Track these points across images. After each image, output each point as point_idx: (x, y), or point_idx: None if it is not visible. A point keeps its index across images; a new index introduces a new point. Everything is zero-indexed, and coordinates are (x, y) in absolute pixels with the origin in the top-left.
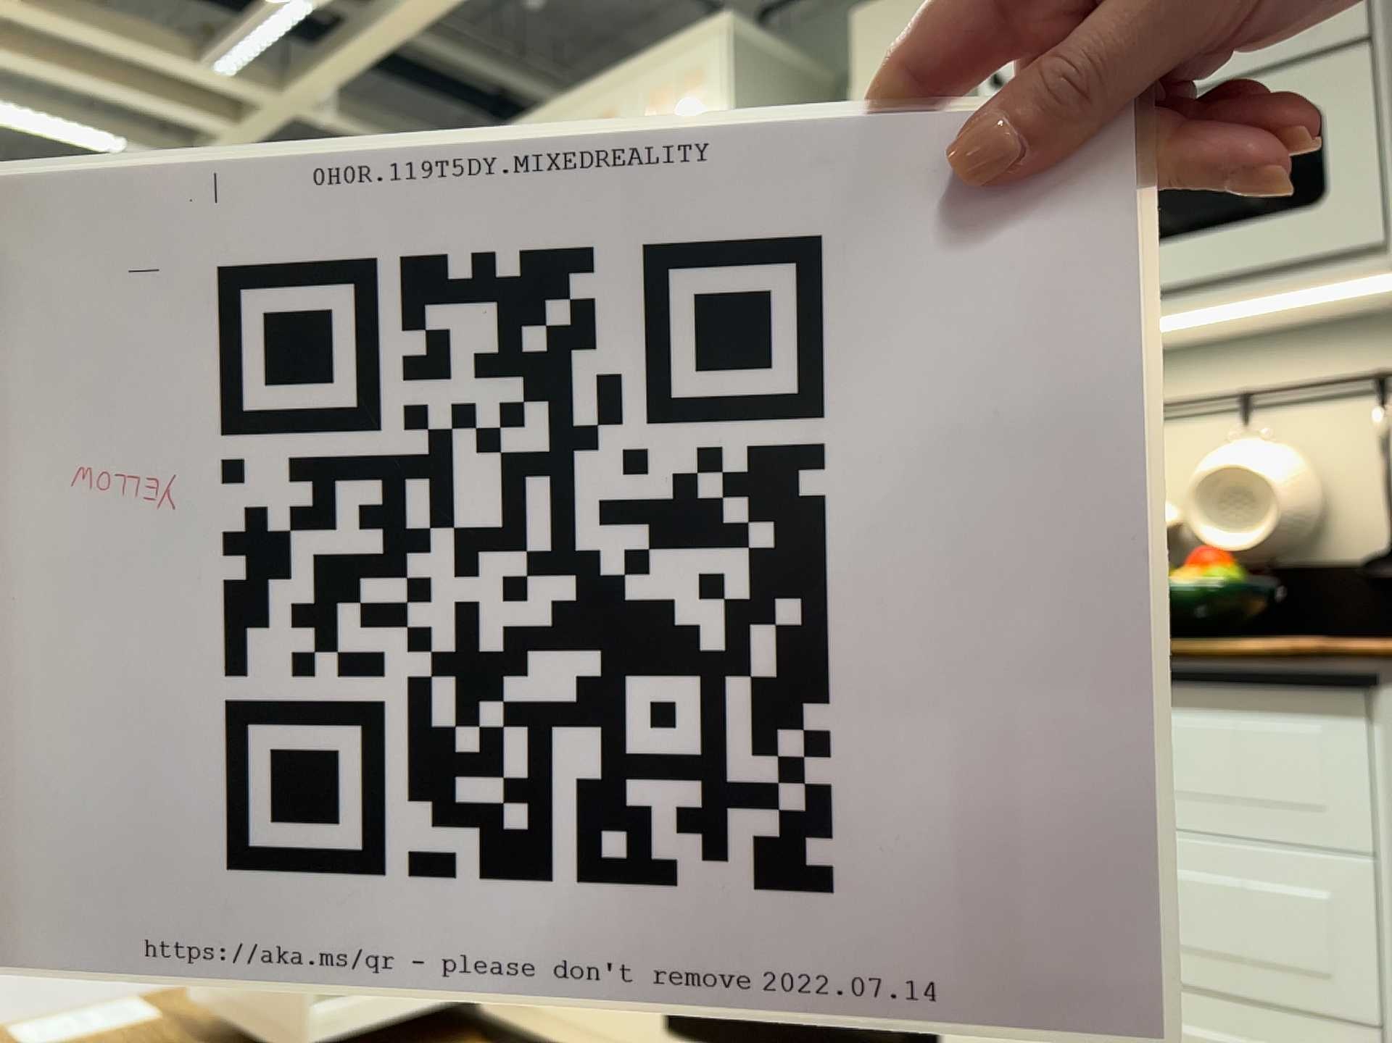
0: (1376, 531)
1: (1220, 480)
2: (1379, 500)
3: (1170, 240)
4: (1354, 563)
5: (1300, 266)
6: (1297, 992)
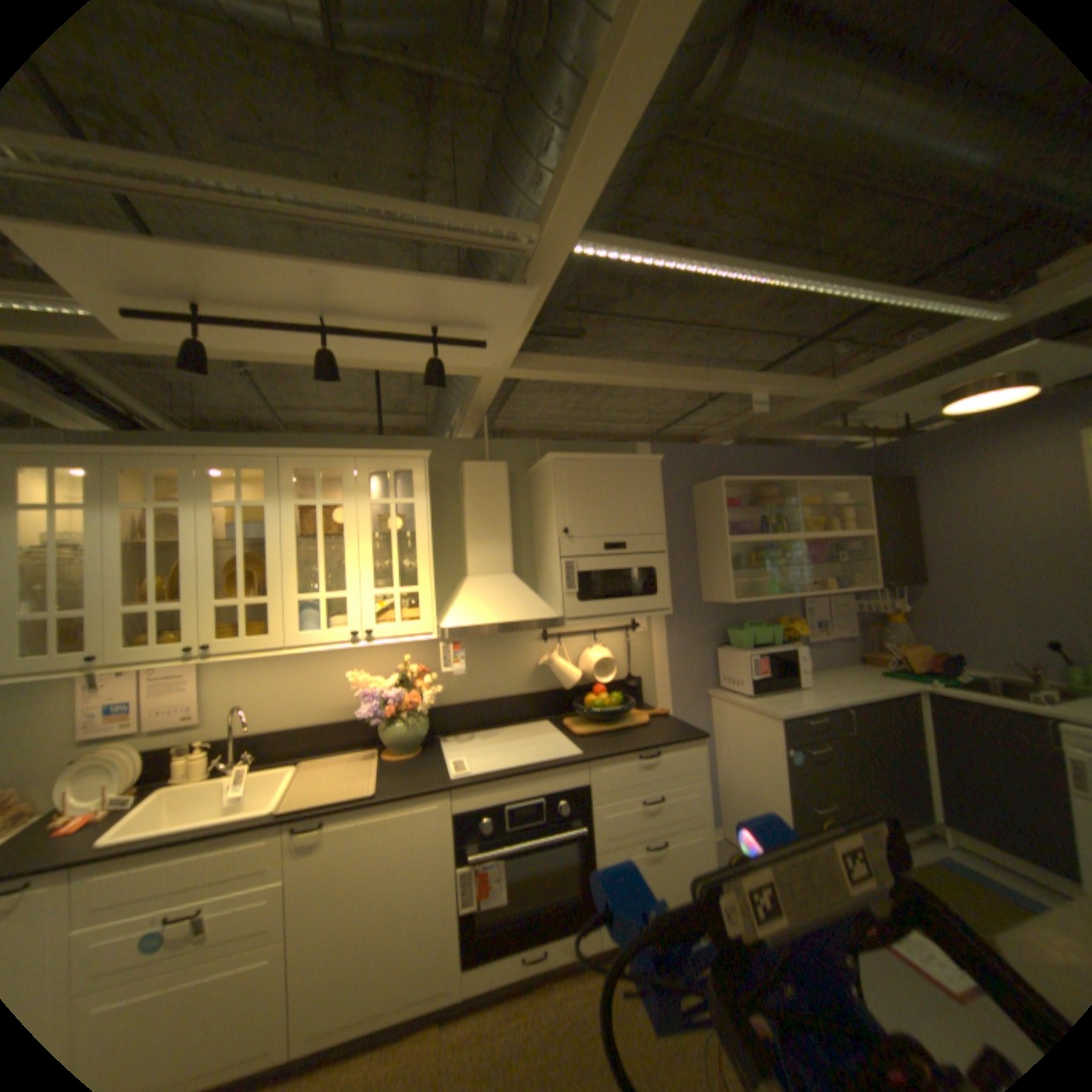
0: (622, 672)
1: (598, 663)
2: (623, 663)
3: (620, 600)
4: (619, 682)
5: (650, 613)
6: (693, 825)
